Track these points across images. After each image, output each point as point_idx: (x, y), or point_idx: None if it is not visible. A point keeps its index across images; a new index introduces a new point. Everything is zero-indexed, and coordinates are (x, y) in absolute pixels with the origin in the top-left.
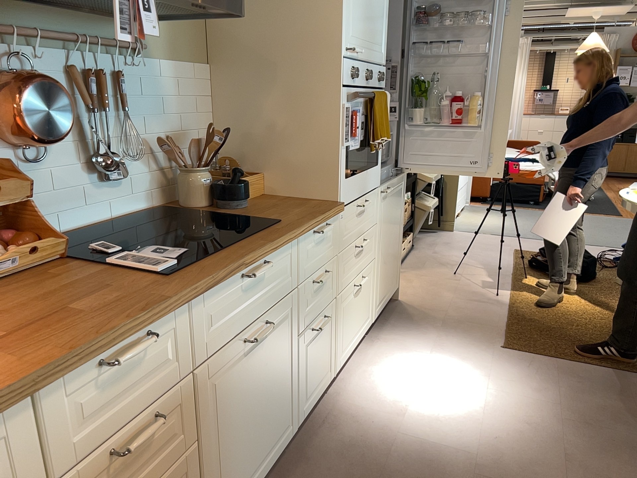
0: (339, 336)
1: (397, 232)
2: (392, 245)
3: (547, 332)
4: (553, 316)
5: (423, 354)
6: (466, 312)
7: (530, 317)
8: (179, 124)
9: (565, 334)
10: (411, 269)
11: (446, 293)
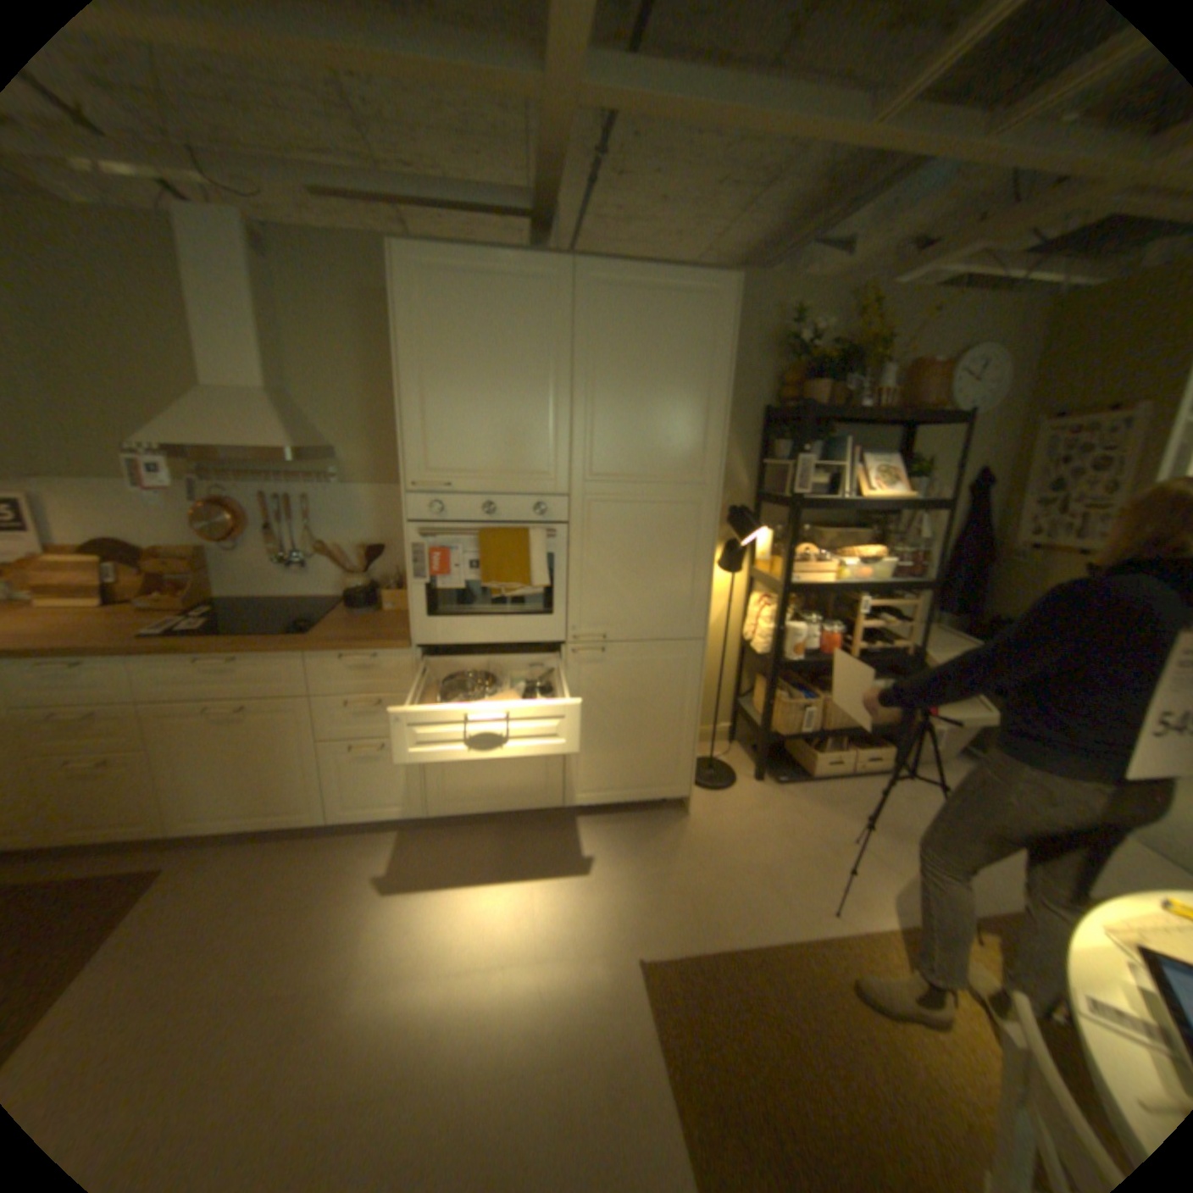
0: (435, 782)
1: (665, 718)
2: (636, 730)
3: (757, 1026)
4: (845, 1027)
5: (554, 880)
6: (722, 893)
7: (796, 987)
8: (376, 536)
9: (780, 1061)
10: (803, 797)
11: (766, 855)
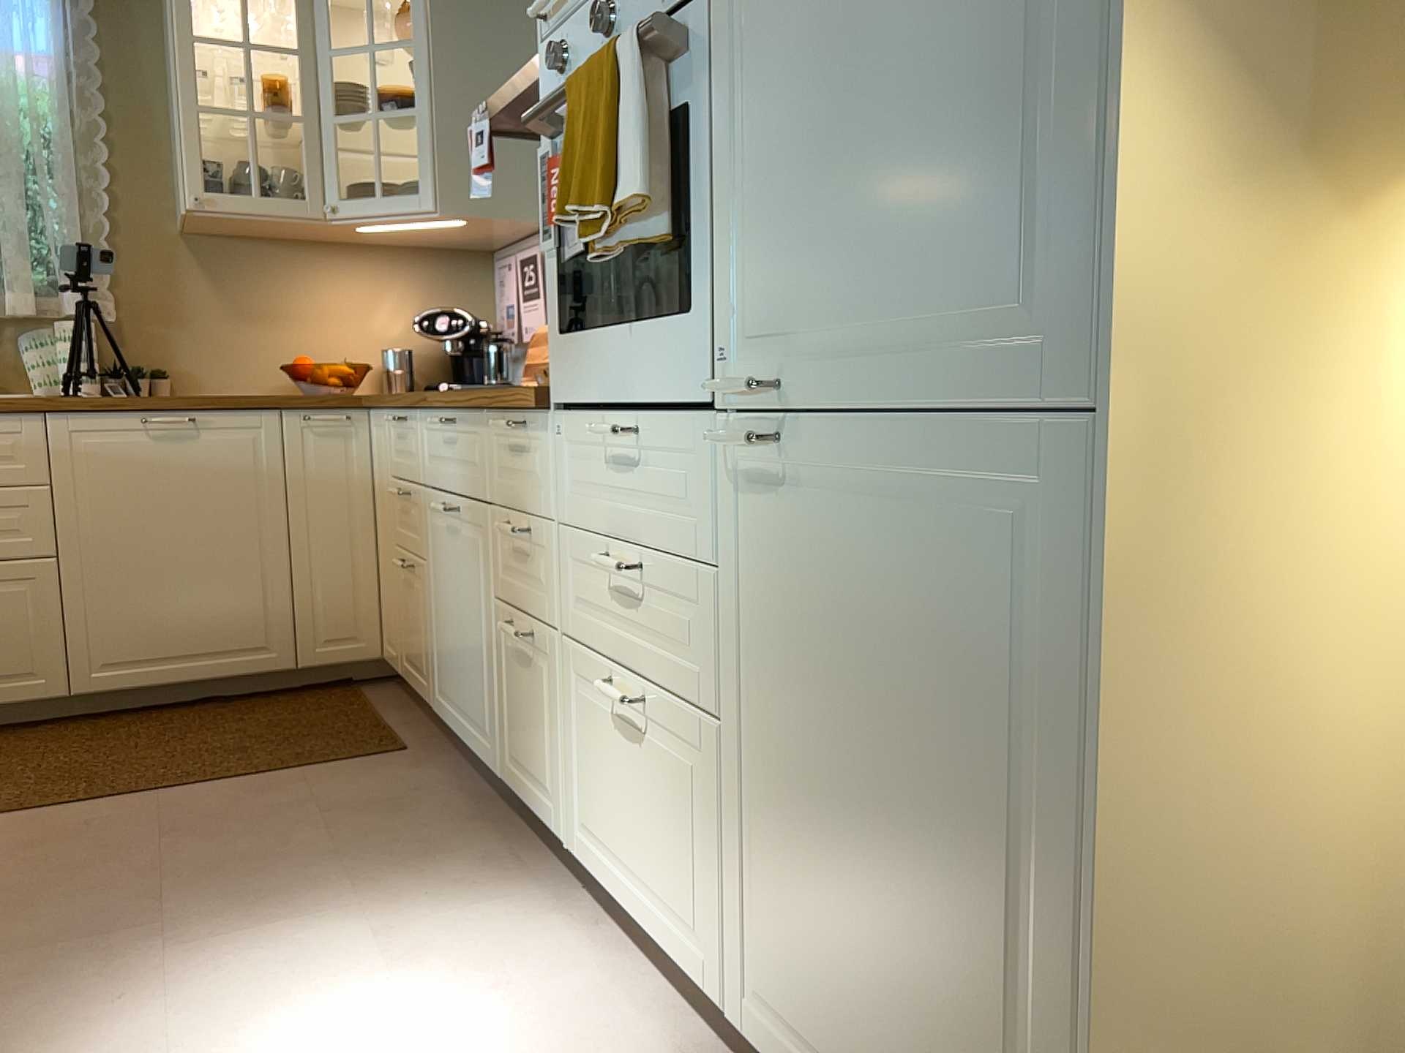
0: (578, 769)
1: (983, 844)
2: (892, 846)
3: None
4: None
5: None
6: None
7: None
8: None
9: None
10: None
11: None
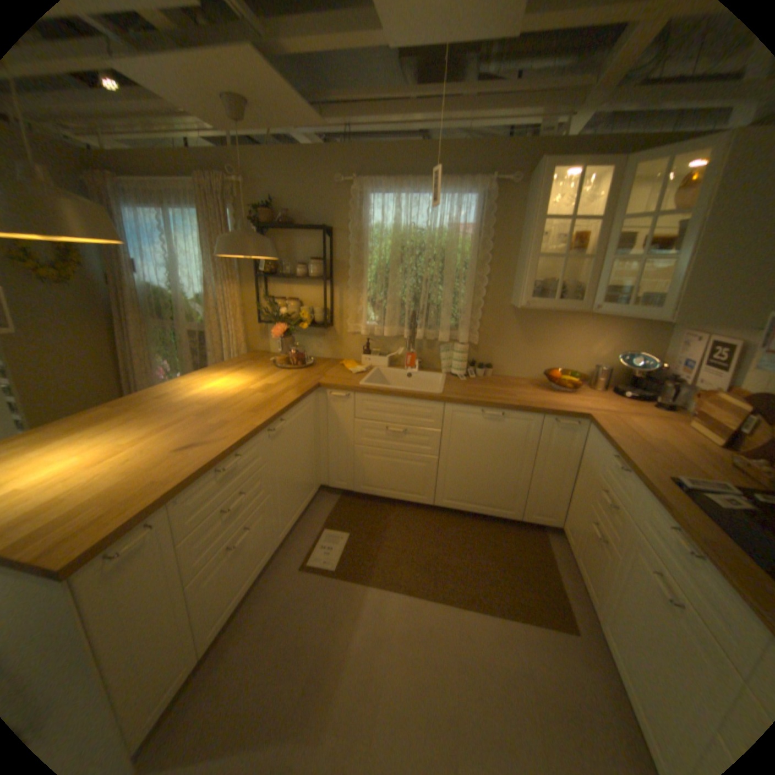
0: None
1: None
2: None
3: None
4: None
5: None
6: None
7: None
8: None
9: None
10: None
11: None
